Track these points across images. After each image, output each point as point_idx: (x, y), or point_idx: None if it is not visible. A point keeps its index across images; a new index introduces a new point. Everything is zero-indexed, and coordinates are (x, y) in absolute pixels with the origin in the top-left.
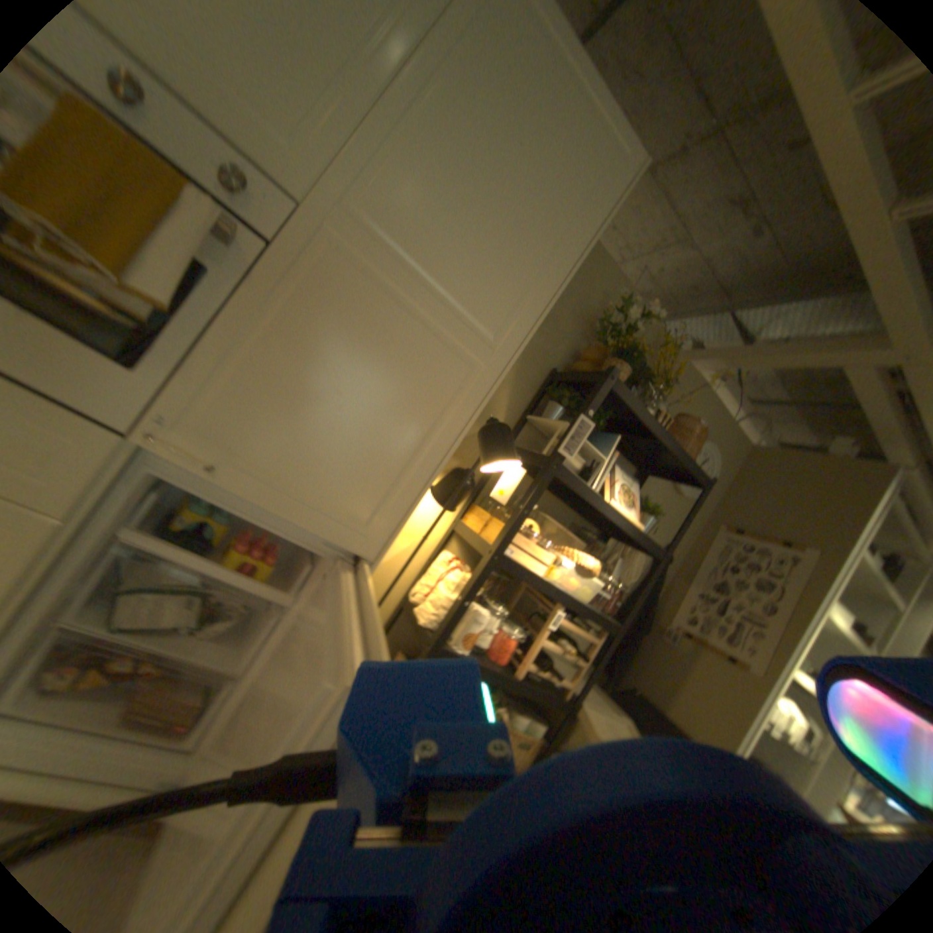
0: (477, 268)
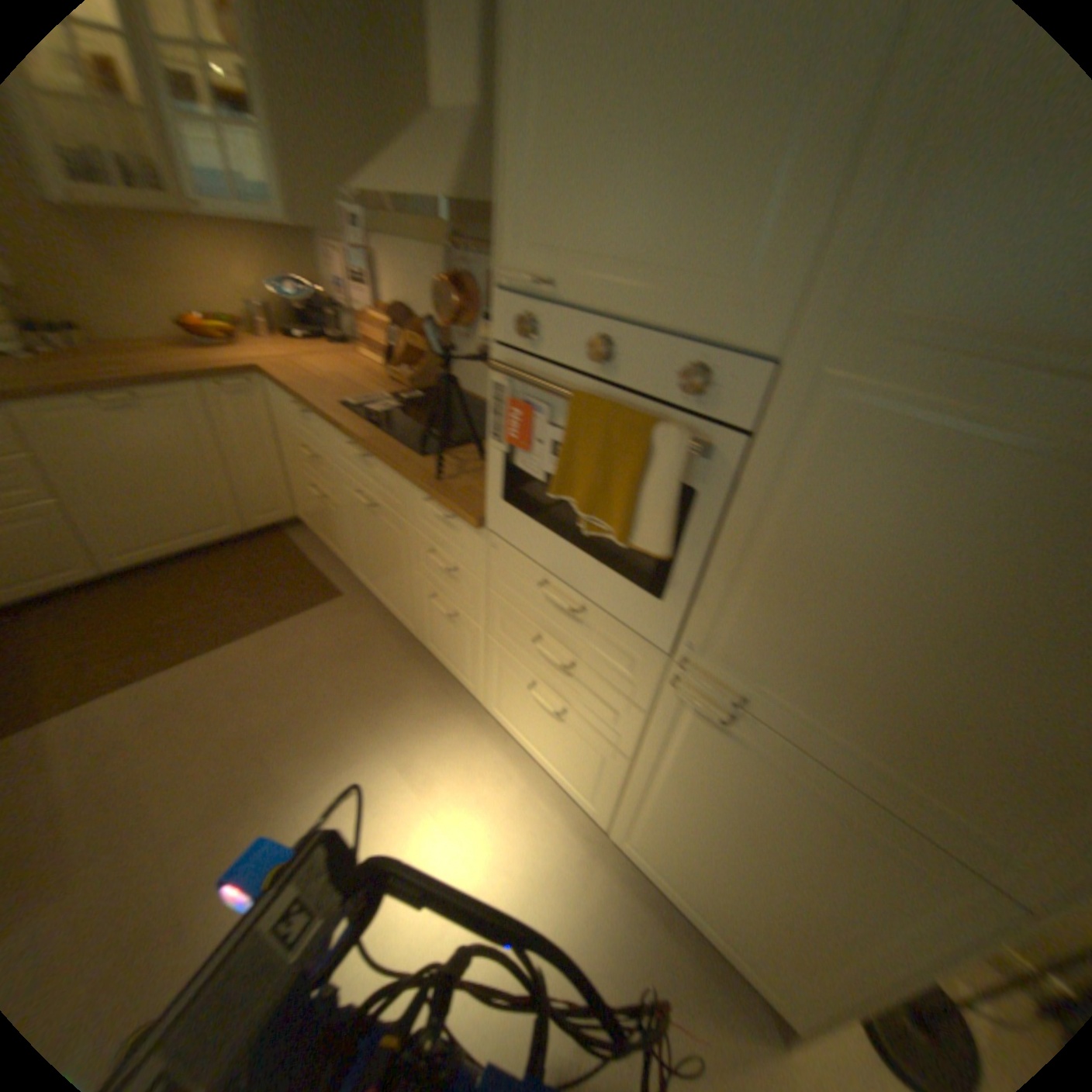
0: None
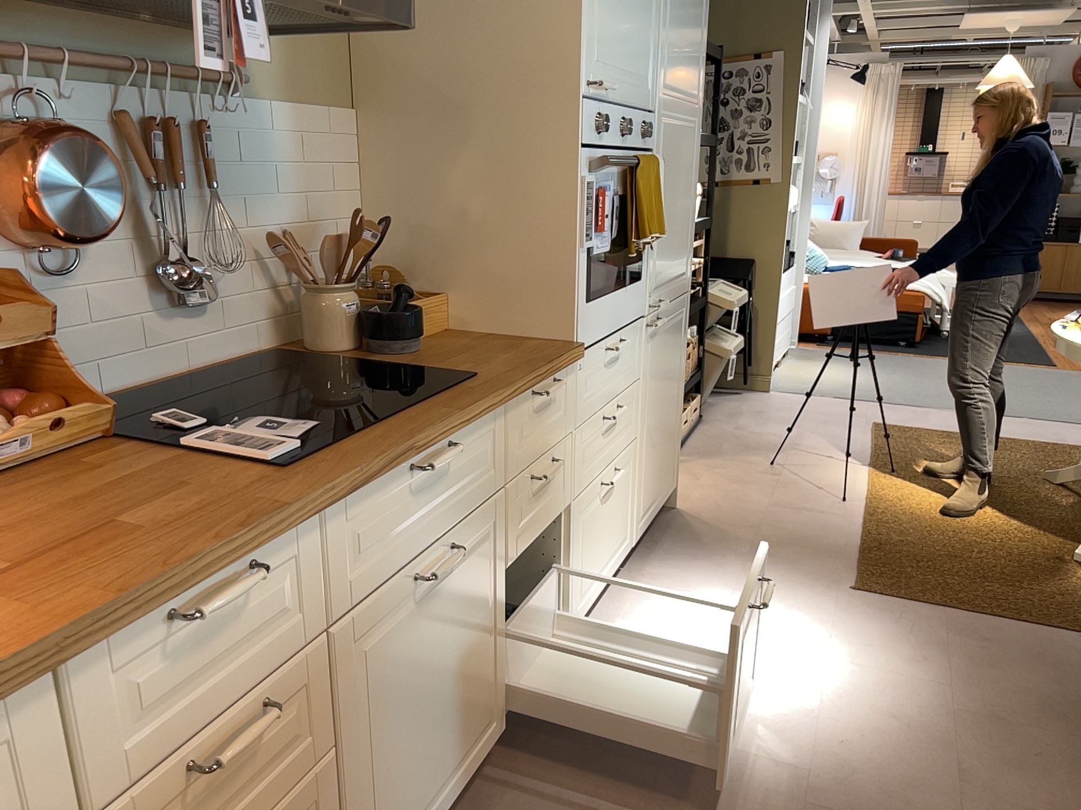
0: (689, 65)
